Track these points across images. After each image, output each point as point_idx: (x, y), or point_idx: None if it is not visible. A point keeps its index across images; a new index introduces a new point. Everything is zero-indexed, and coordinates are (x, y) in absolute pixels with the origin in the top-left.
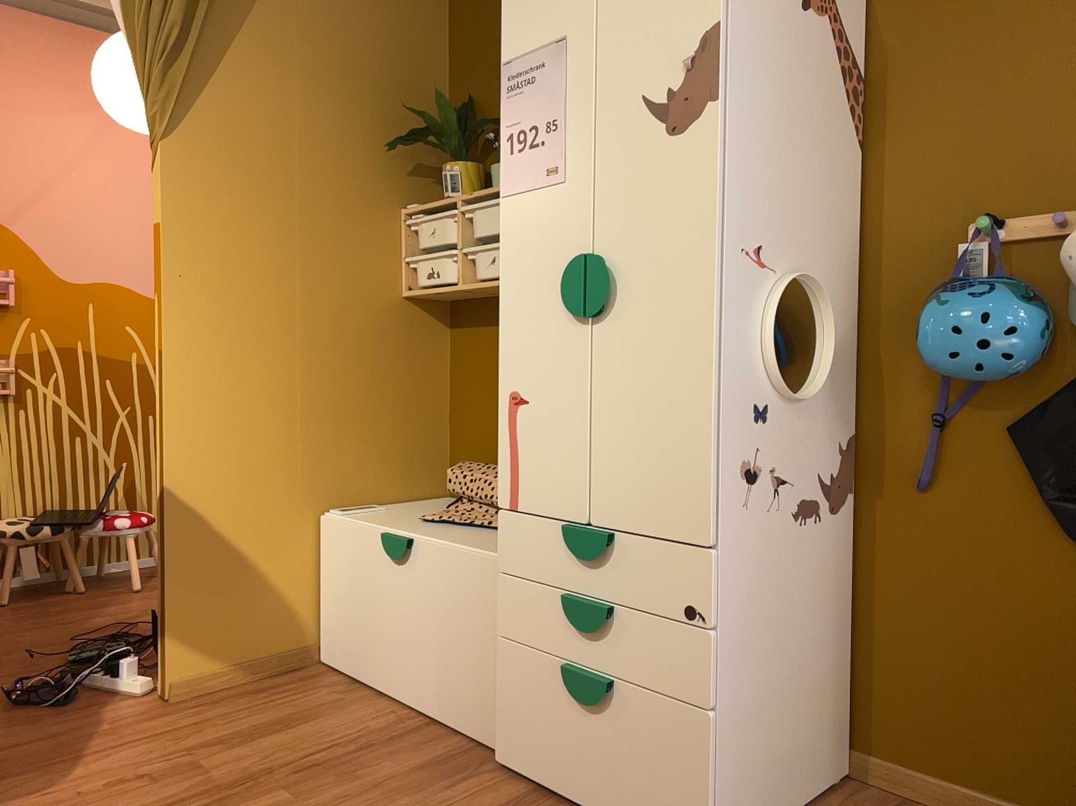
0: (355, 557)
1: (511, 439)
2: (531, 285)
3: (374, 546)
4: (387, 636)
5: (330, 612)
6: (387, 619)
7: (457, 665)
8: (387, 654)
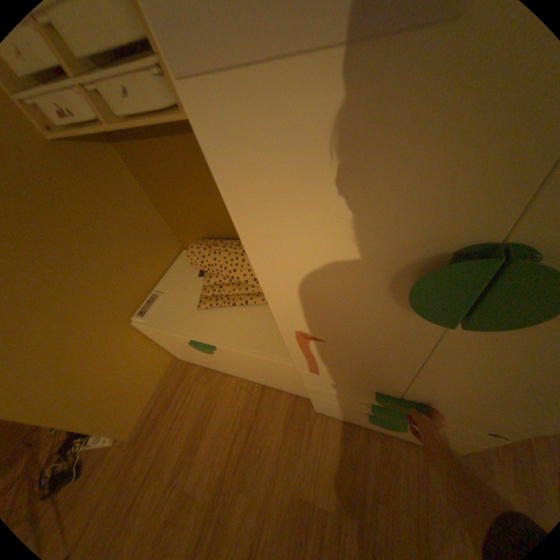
0: (173, 340)
1: (304, 350)
2: (317, 257)
3: (184, 340)
4: (218, 363)
5: (172, 350)
6: (214, 360)
7: (273, 379)
8: (222, 367)
